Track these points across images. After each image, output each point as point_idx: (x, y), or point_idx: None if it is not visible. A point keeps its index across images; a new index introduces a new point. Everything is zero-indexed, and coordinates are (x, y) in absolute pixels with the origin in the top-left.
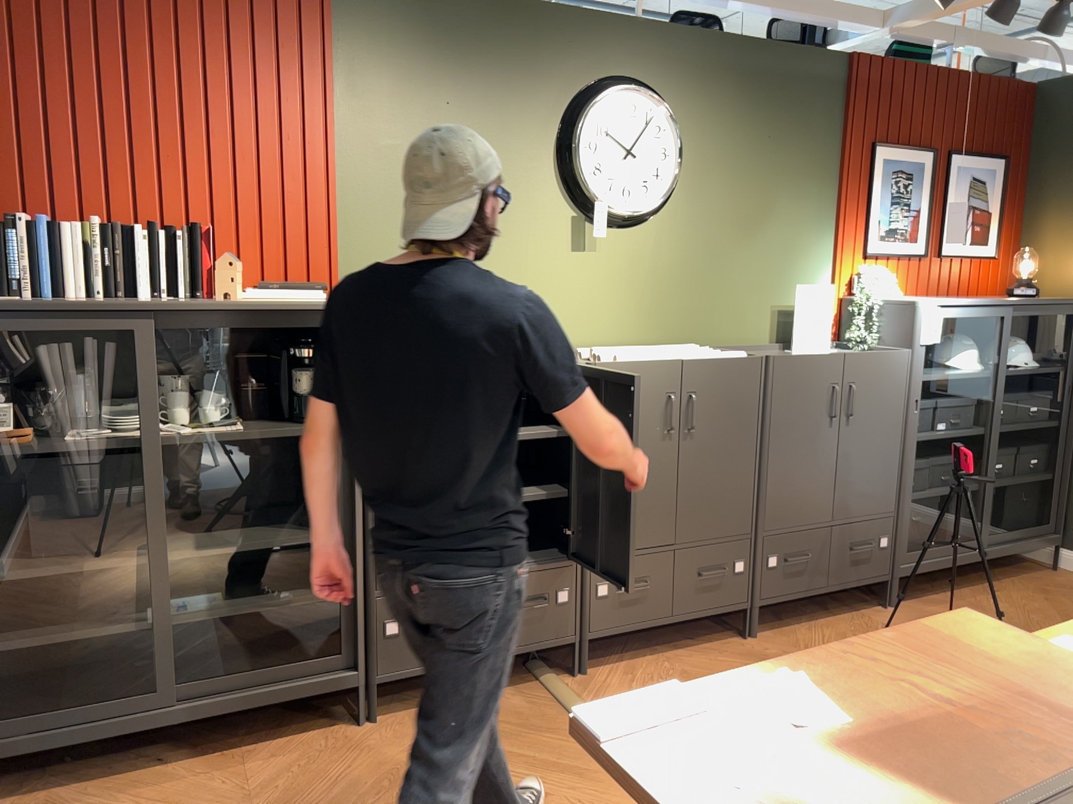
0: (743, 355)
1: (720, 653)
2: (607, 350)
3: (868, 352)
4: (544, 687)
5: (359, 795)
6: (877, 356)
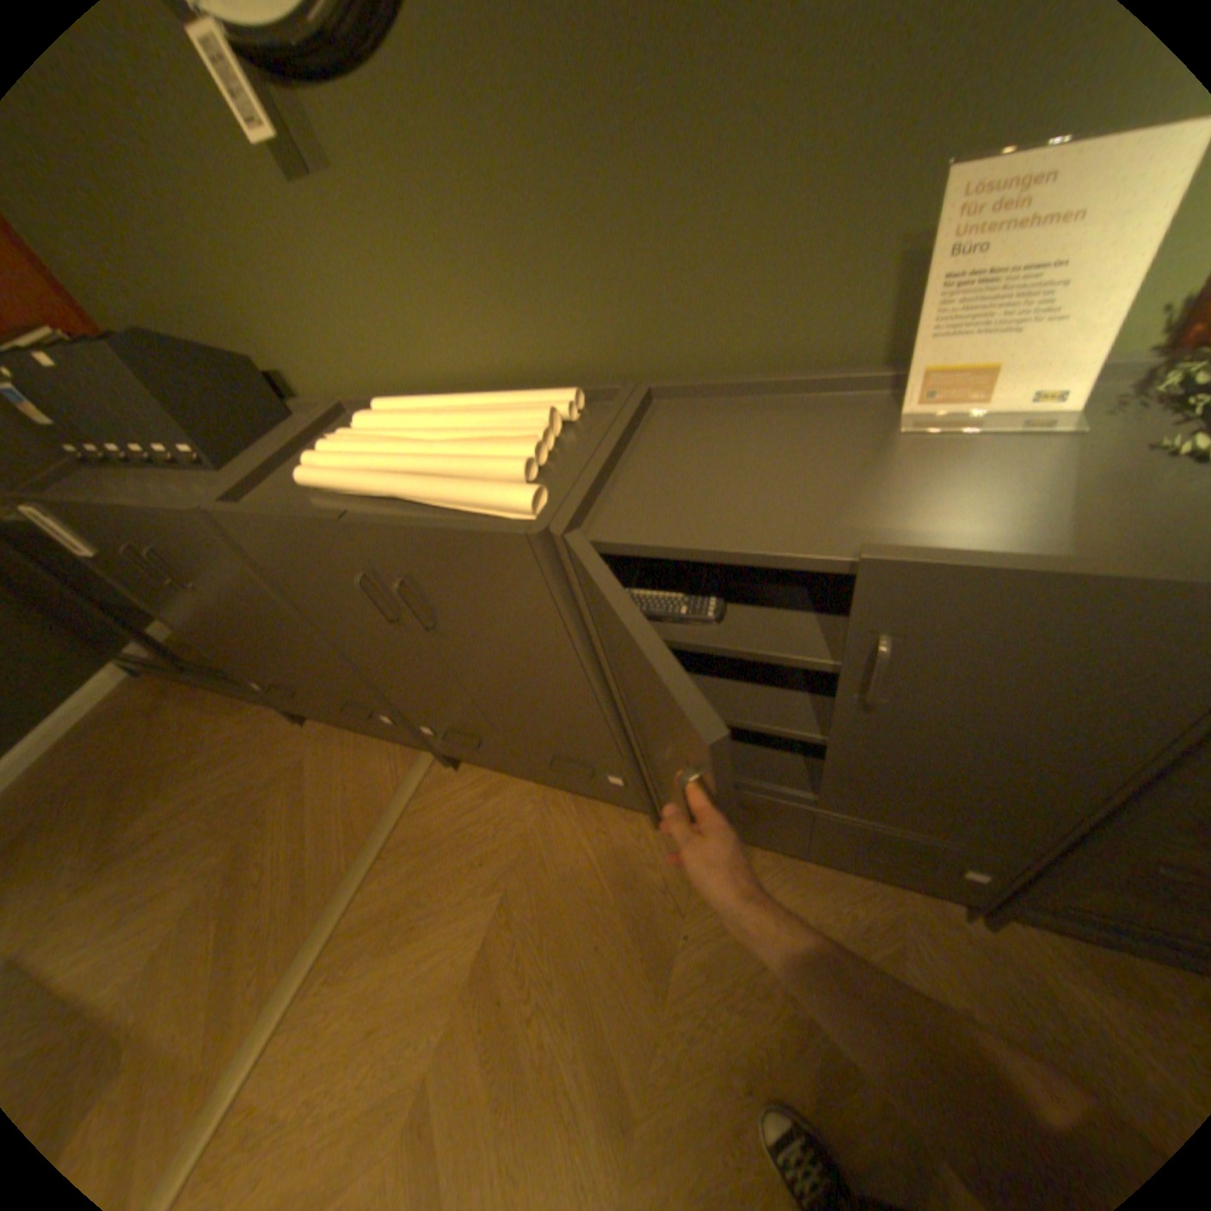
0: (521, 504)
1: (598, 830)
2: (344, 437)
3: (1013, 557)
4: (412, 765)
5: (217, 800)
6: (1052, 588)
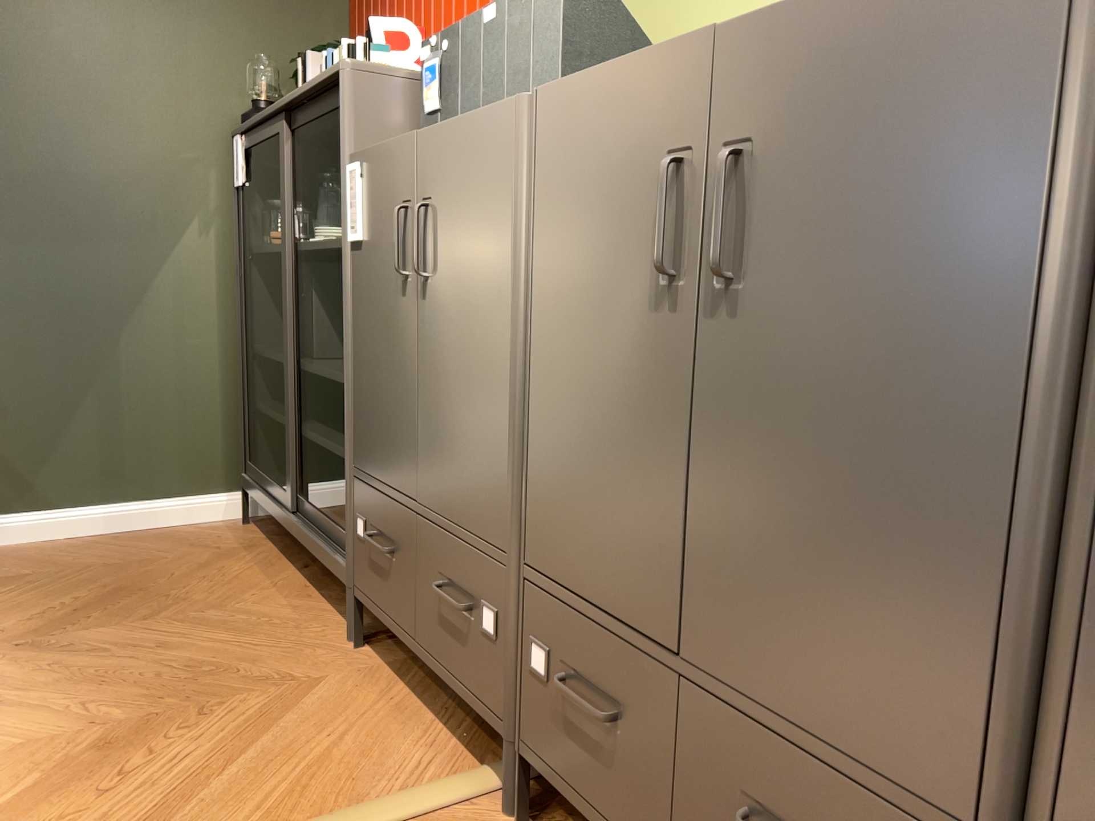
0: None
1: None
2: None
3: None
4: (457, 775)
5: (191, 658)
6: None
